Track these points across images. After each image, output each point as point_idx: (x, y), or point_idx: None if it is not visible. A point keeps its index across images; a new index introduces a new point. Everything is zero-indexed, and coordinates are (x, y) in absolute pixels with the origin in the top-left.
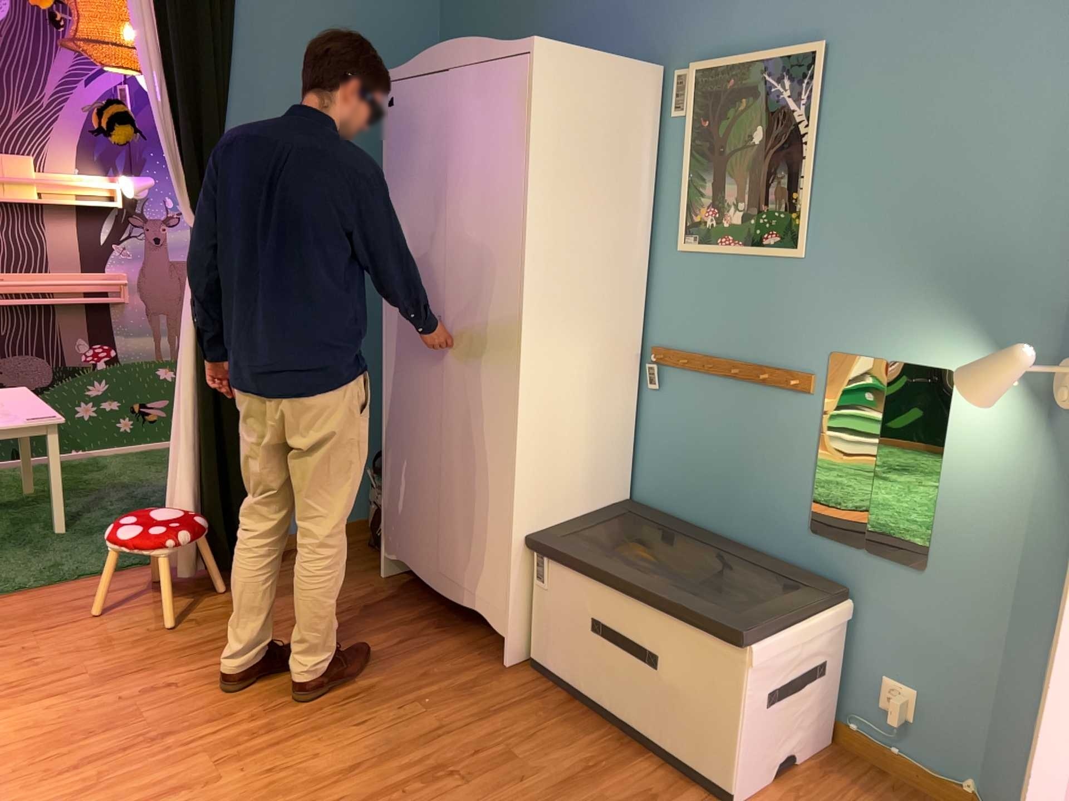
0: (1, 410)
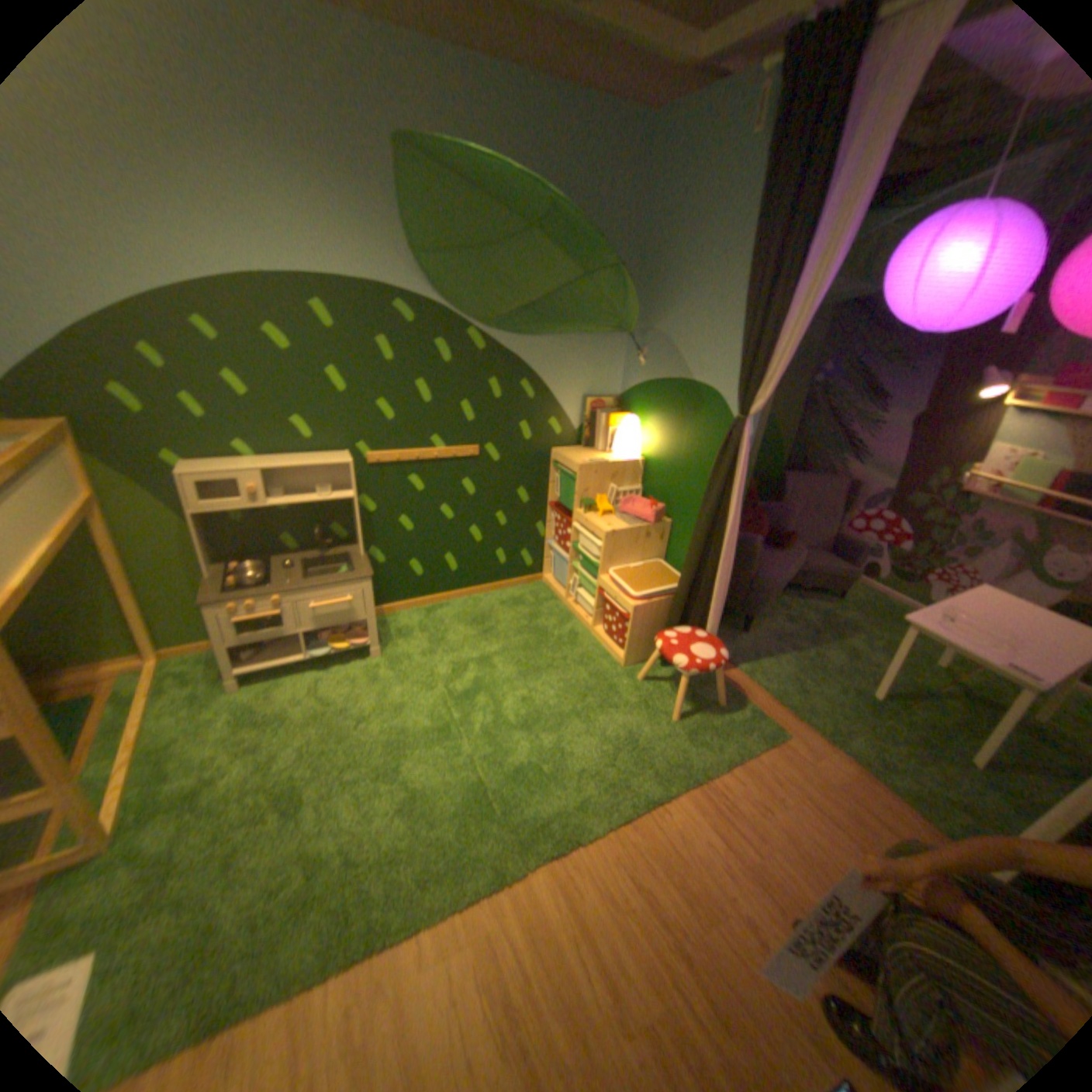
0: (998, 642)
